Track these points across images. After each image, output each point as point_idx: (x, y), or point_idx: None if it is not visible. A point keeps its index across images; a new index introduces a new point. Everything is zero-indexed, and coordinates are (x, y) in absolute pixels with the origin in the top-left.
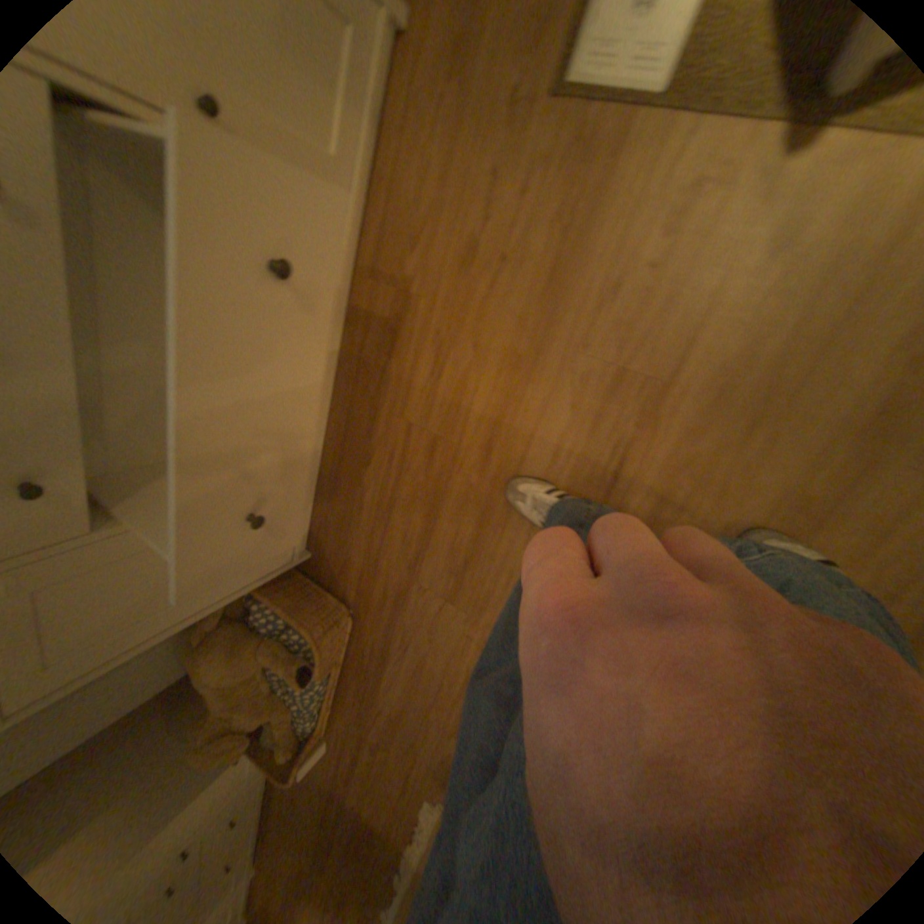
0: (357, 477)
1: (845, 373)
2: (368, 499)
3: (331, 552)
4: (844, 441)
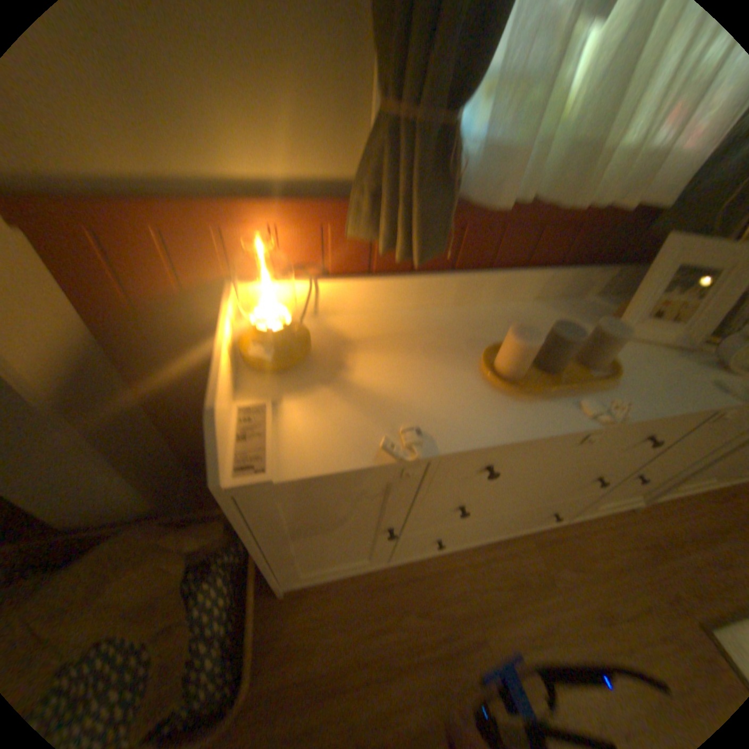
0: (404, 620)
1: None
2: (393, 646)
3: (303, 632)
4: None
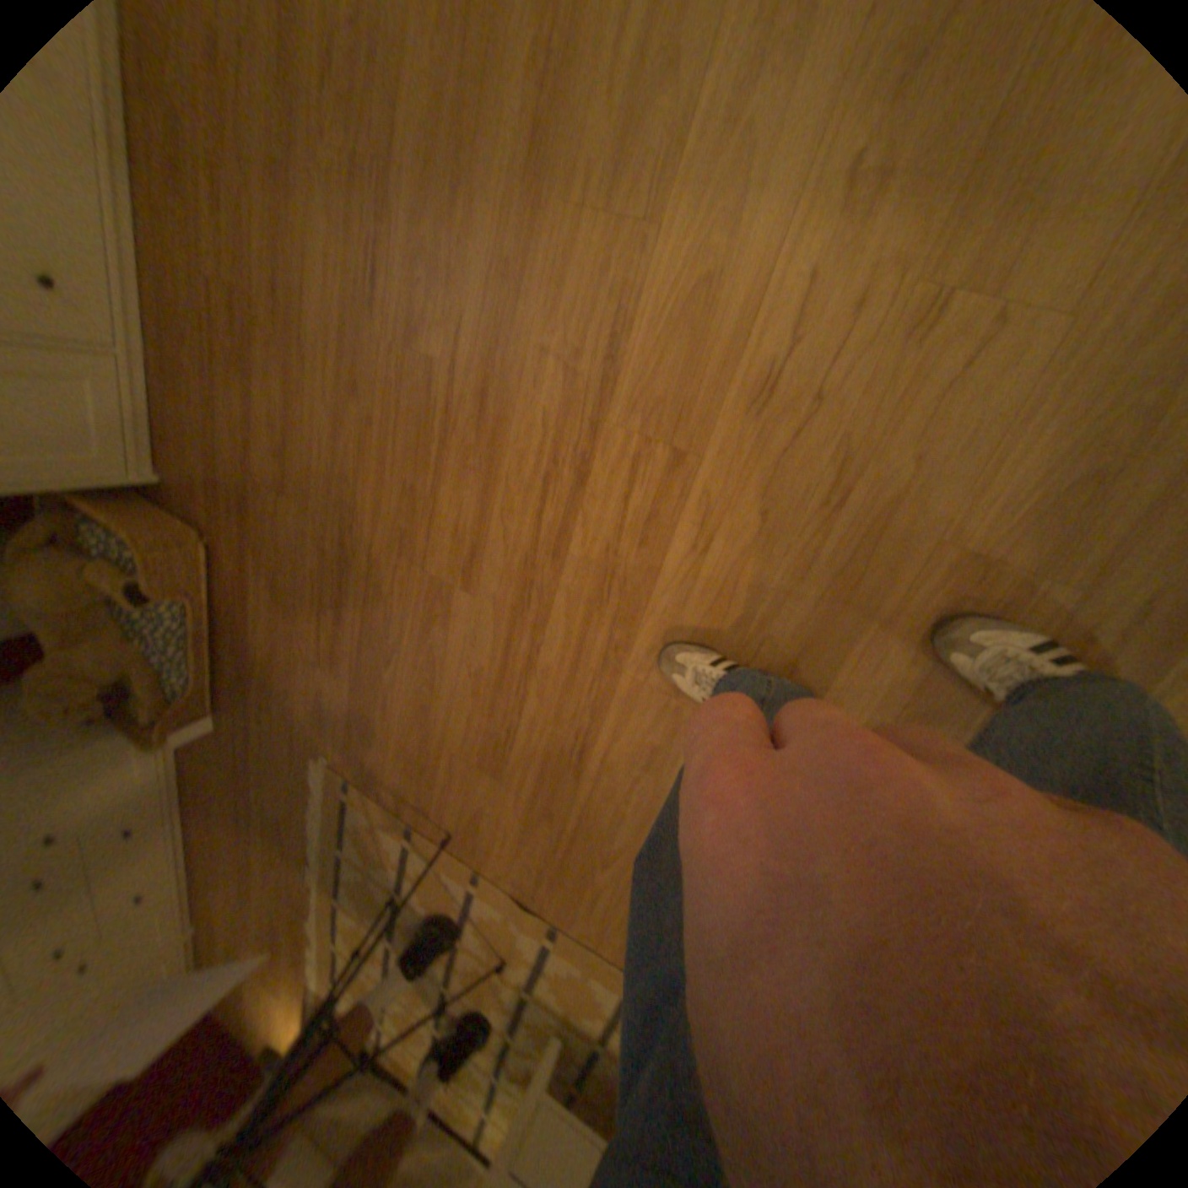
0: (173, 364)
1: (498, 110)
2: (186, 389)
3: (171, 471)
4: (513, 188)
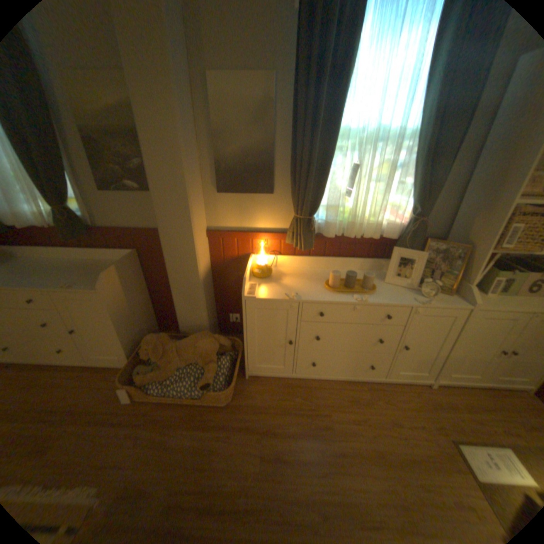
0: (295, 399)
1: None
2: (288, 406)
3: (253, 392)
4: None
